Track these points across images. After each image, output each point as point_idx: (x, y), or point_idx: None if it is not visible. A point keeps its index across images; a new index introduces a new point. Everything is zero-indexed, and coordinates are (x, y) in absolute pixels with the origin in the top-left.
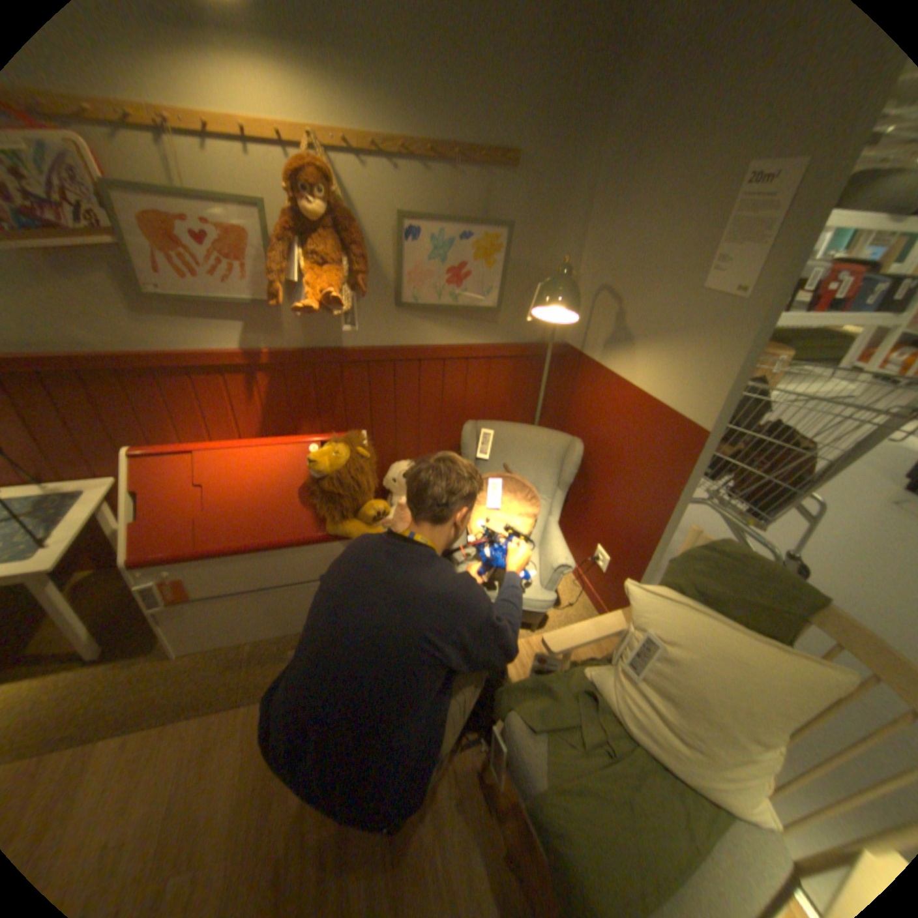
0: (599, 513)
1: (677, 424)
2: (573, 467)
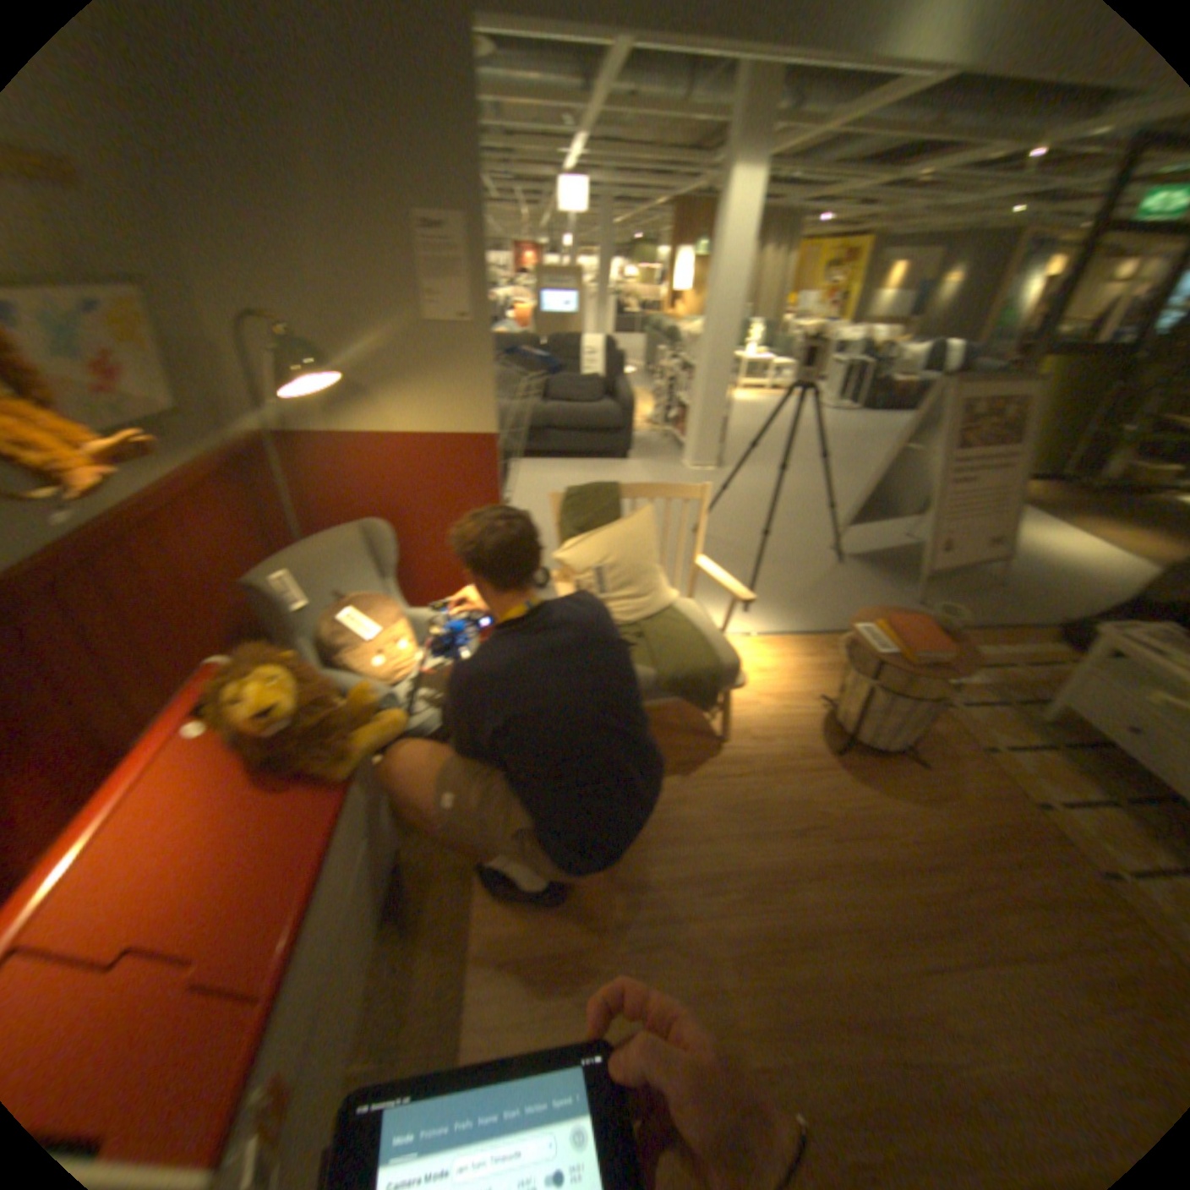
0: (430, 570)
1: (466, 442)
2: (393, 543)
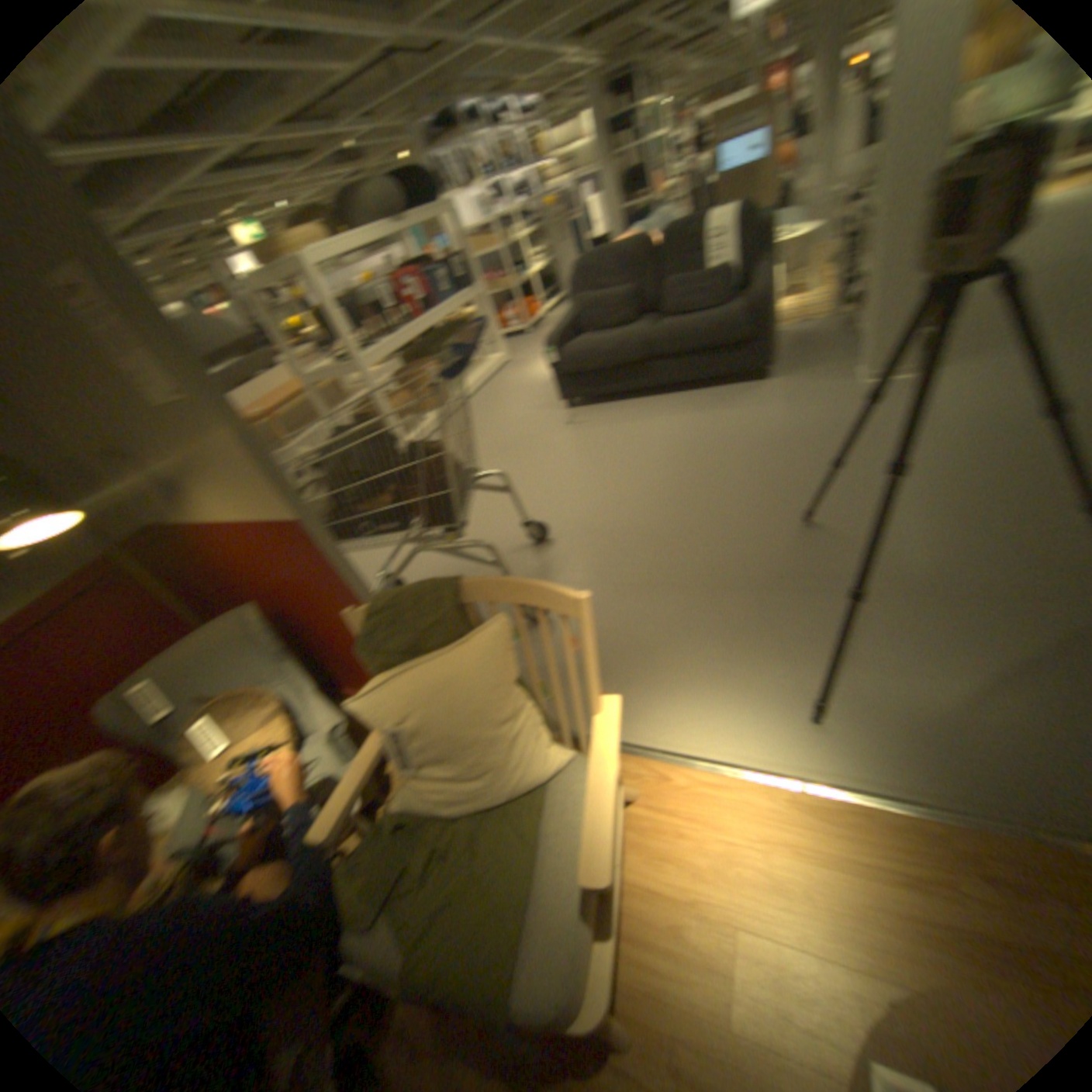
0: (332, 647)
1: (271, 533)
2: (256, 638)
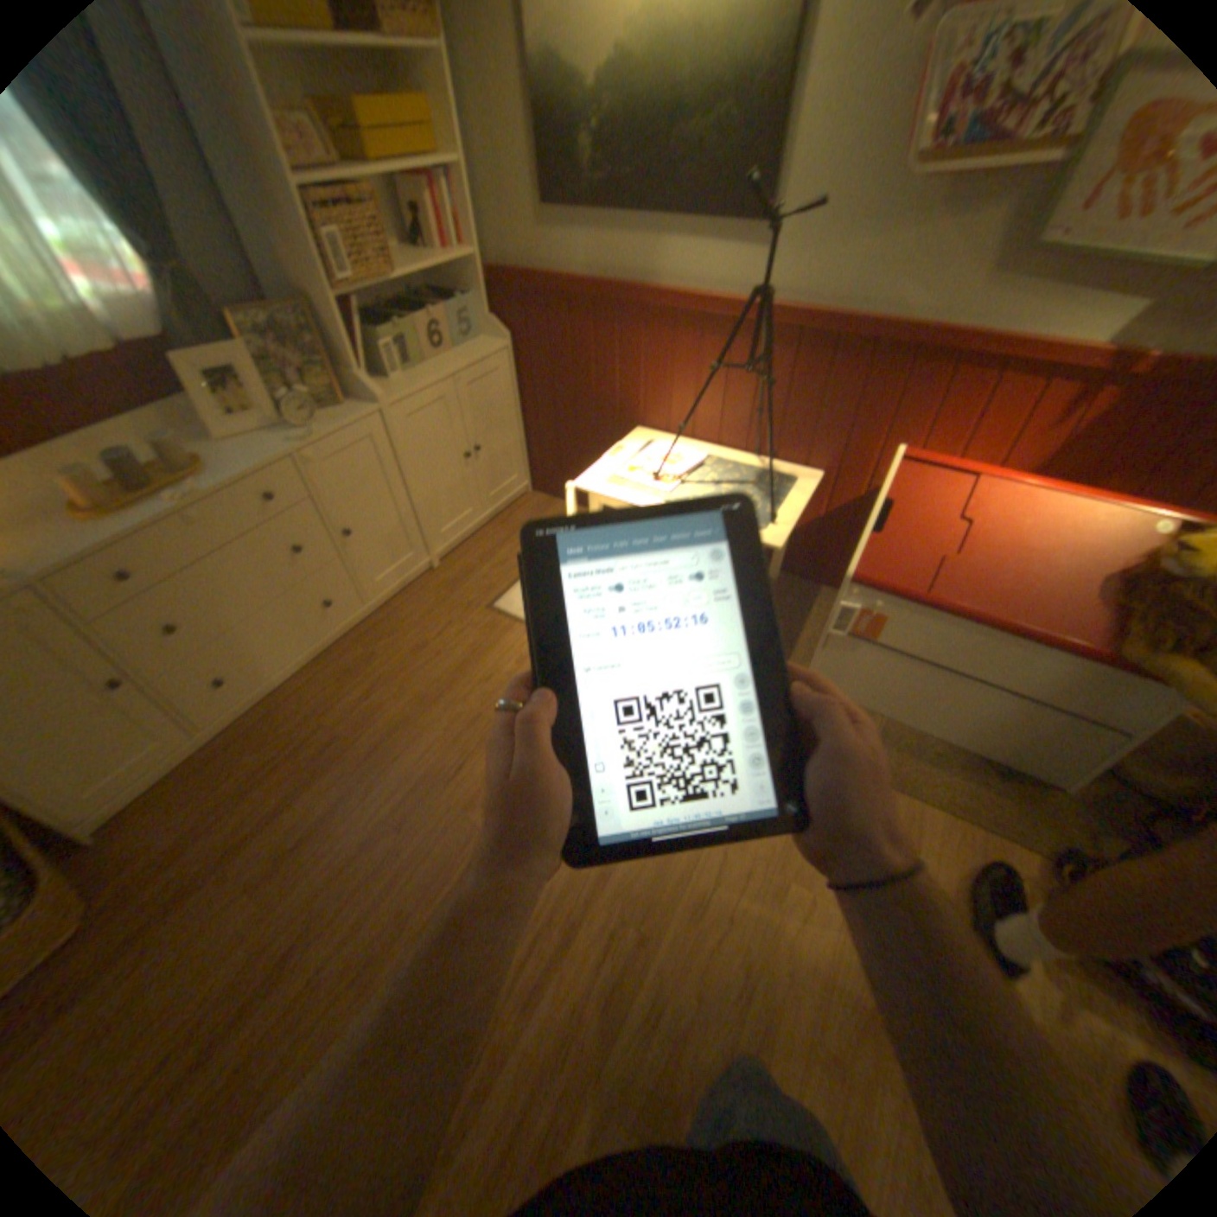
0: None
1: None
2: None
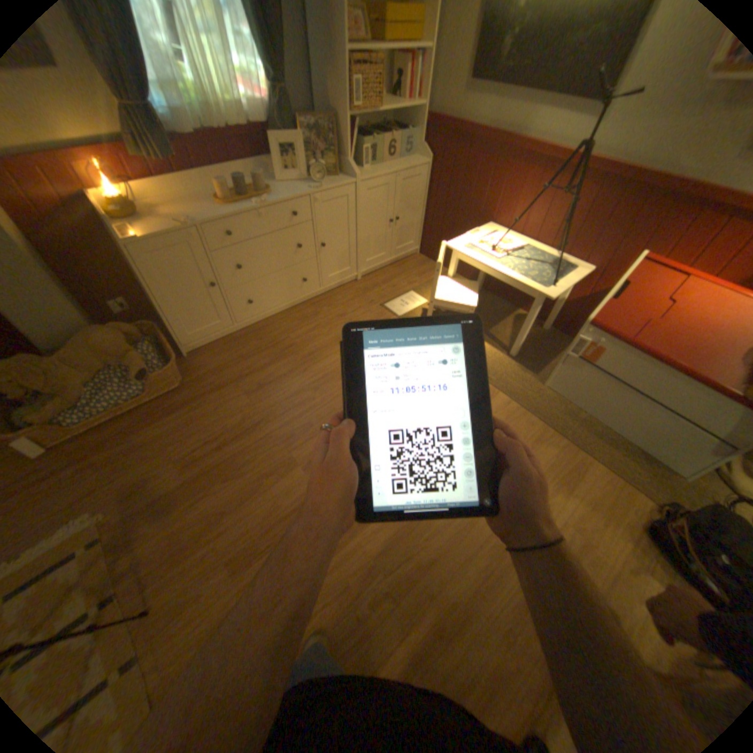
0: None
1: None
2: None
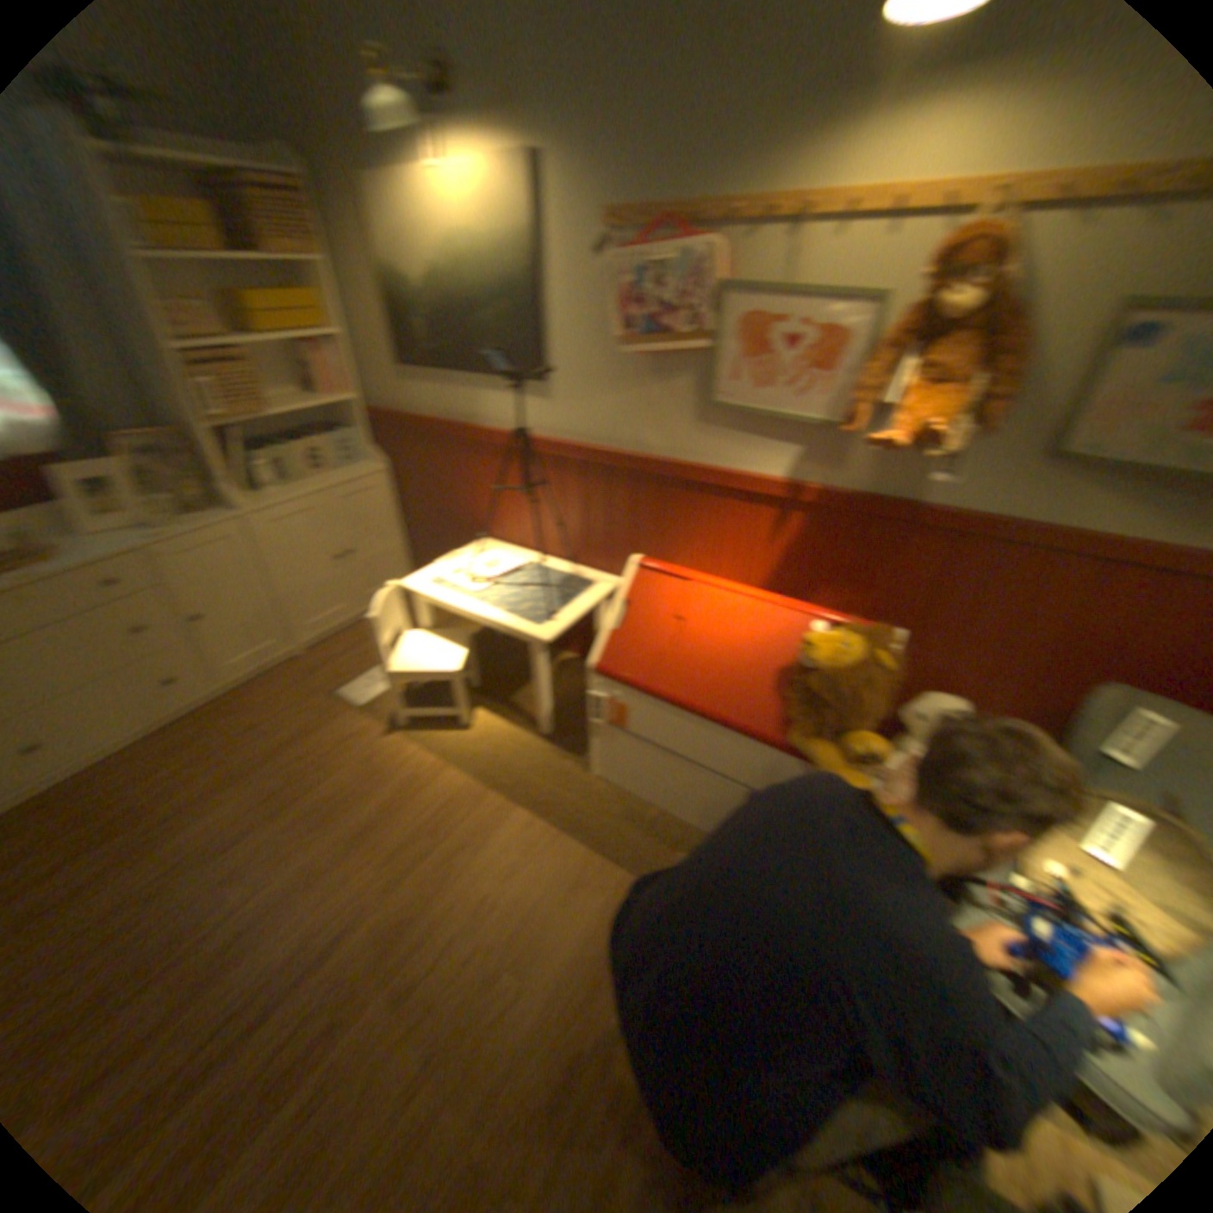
0: None
1: None
2: None
